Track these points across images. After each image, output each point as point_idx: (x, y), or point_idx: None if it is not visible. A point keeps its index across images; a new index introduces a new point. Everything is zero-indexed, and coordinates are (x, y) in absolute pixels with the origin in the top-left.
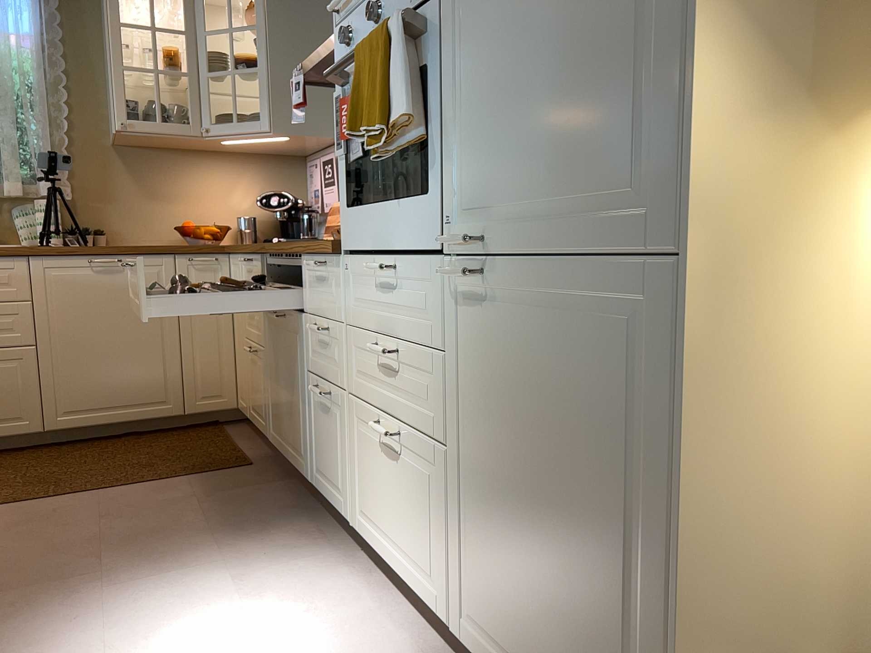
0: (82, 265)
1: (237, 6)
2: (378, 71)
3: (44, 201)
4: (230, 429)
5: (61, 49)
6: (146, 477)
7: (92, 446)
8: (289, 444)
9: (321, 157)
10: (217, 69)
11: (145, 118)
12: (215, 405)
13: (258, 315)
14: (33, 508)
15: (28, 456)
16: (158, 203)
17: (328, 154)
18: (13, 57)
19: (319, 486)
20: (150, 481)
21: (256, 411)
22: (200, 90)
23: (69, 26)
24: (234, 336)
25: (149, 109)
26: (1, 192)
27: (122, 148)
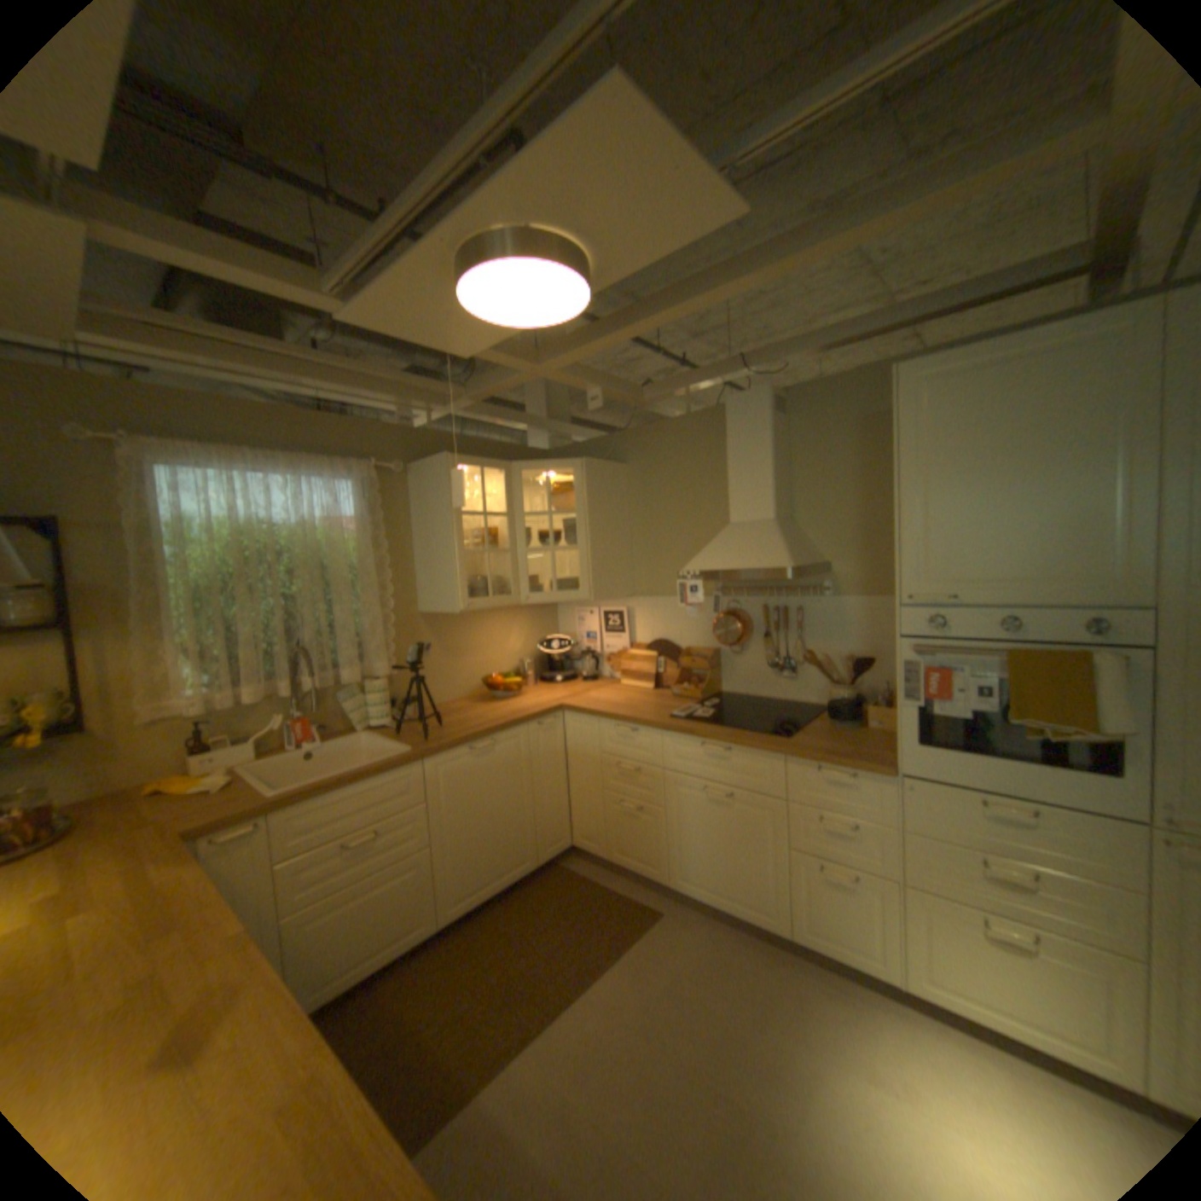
0: (465, 756)
1: (533, 486)
2: (1068, 688)
3: (378, 684)
4: (573, 869)
5: (380, 532)
6: (597, 963)
7: (480, 931)
8: (732, 901)
9: (602, 609)
10: (525, 544)
11: (472, 594)
12: (559, 851)
13: (649, 780)
14: (553, 1046)
15: (433, 966)
16: (456, 661)
17: (613, 609)
18: (339, 545)
19: (818, 947)
20: (608, 966)
21: (633, 859)
22: (516, 564)
23: (381, 507)
24: (572, 784)
25: (476, 585)
26: (330, 681)
27: (427, 615)
